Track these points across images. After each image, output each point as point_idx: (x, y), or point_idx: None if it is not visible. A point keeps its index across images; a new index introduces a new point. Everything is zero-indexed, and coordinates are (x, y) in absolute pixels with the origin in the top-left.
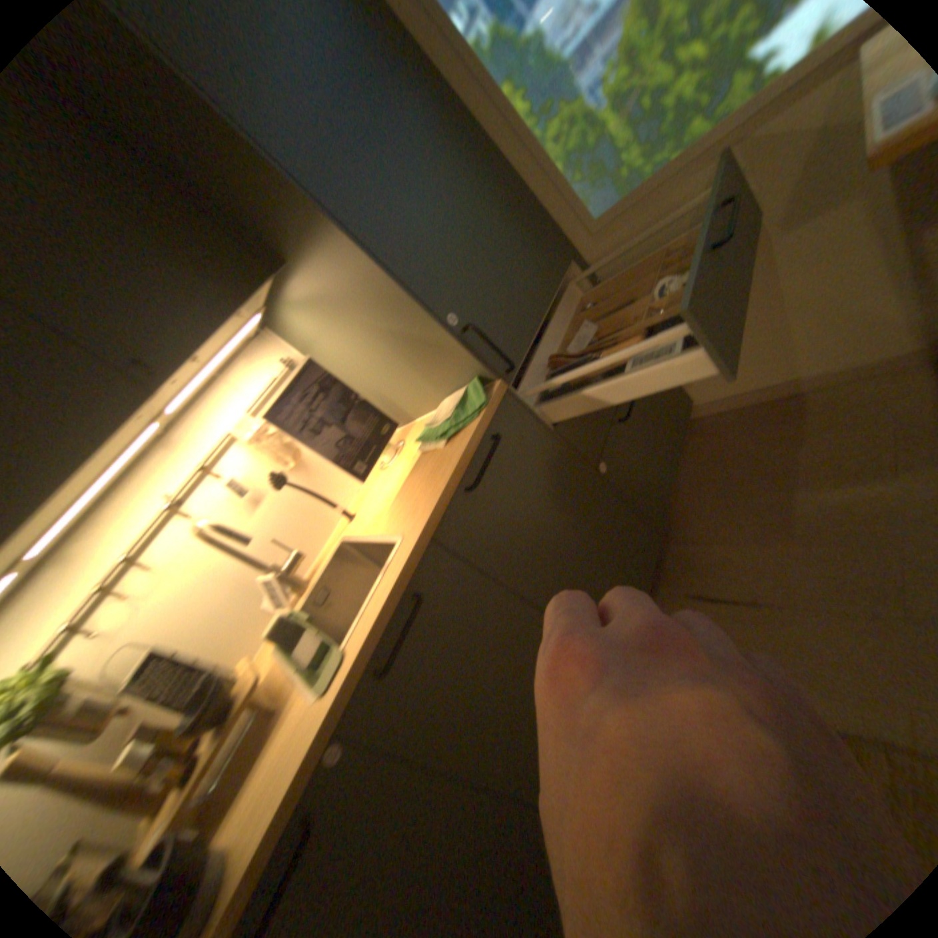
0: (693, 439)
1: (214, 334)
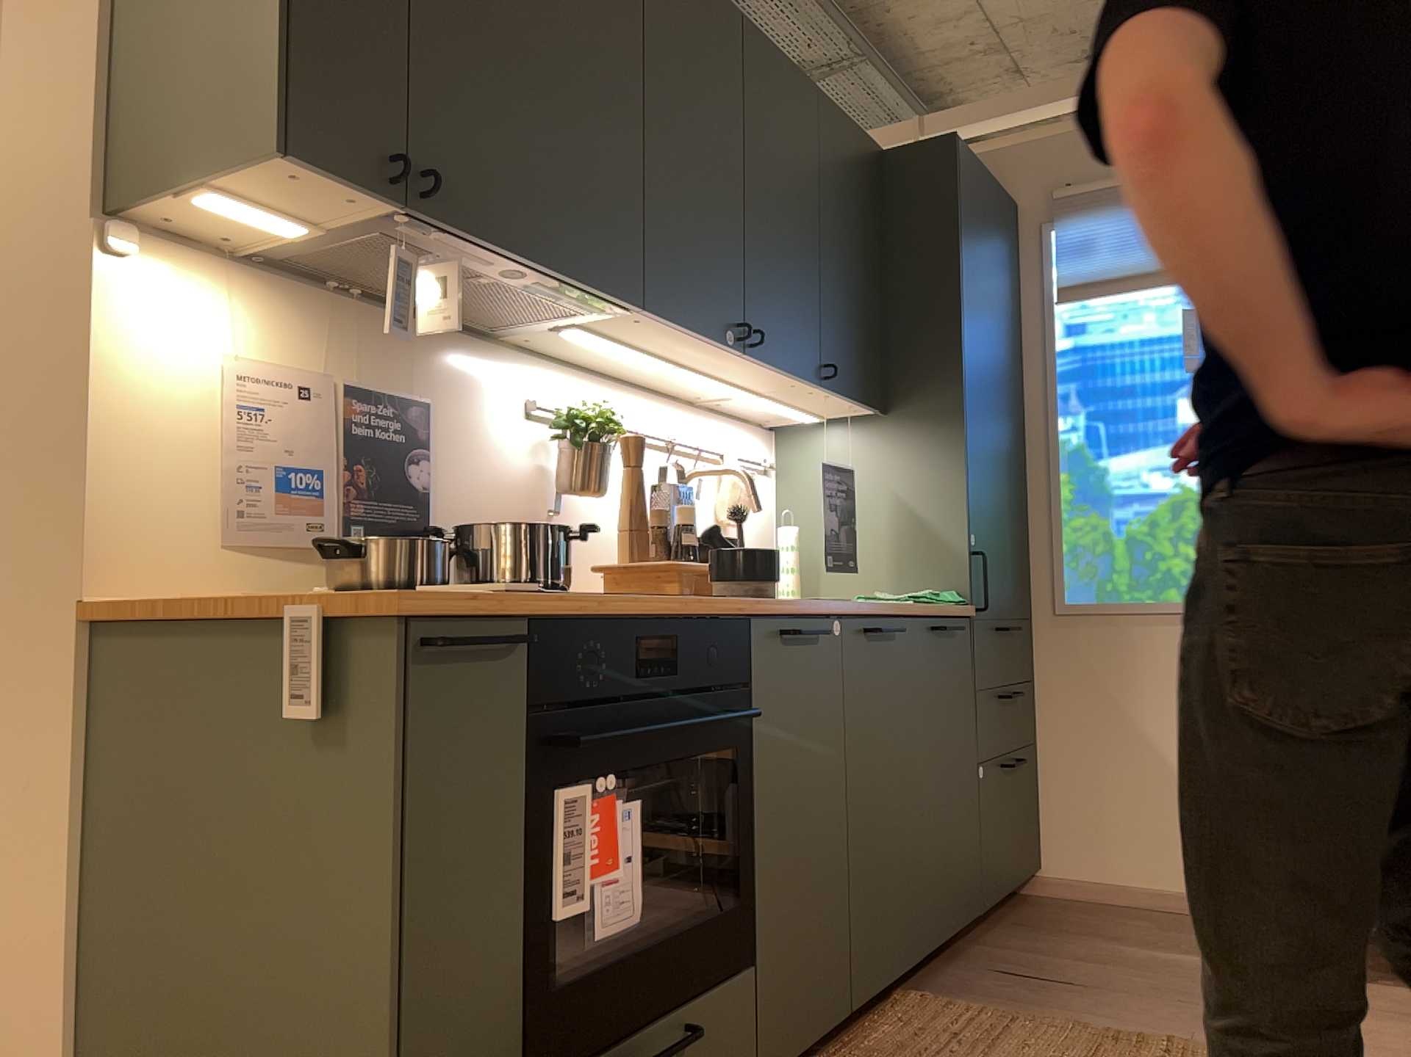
0: (1025, 904)
1: (837, 399)
